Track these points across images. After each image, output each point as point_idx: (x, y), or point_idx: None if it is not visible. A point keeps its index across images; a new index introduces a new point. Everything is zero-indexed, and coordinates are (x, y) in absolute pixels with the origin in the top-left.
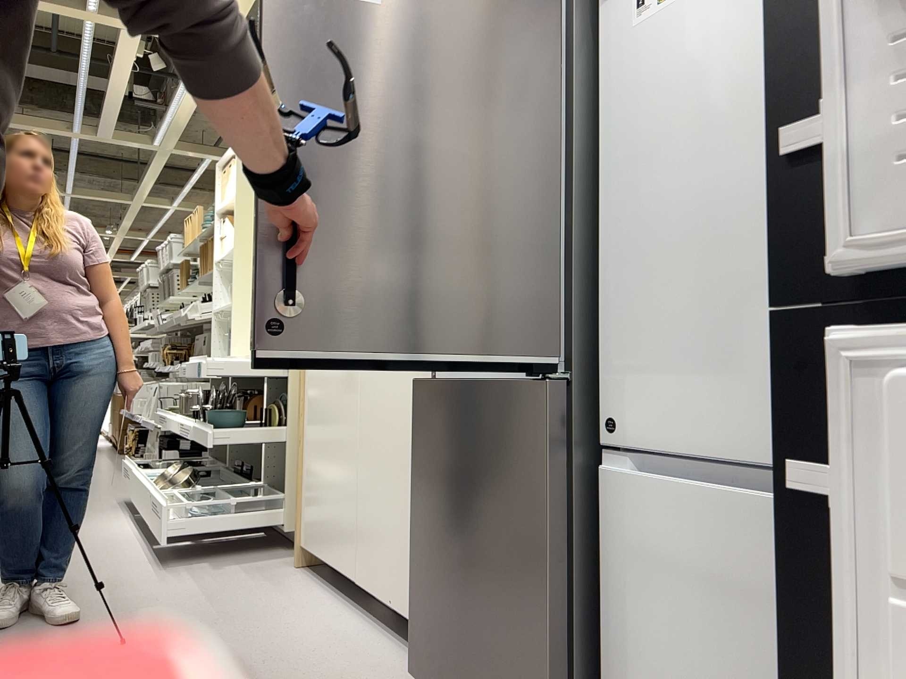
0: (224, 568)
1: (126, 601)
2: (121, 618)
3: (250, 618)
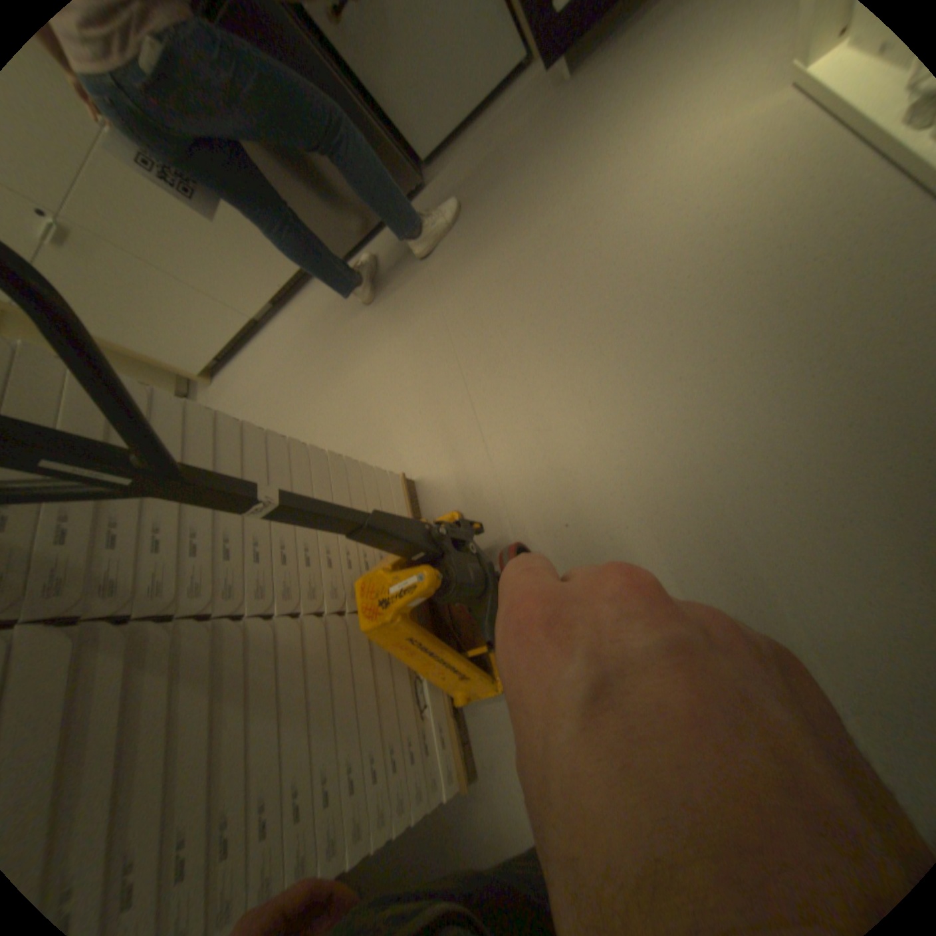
0: None
1: None
2: None
3: (258, 382)
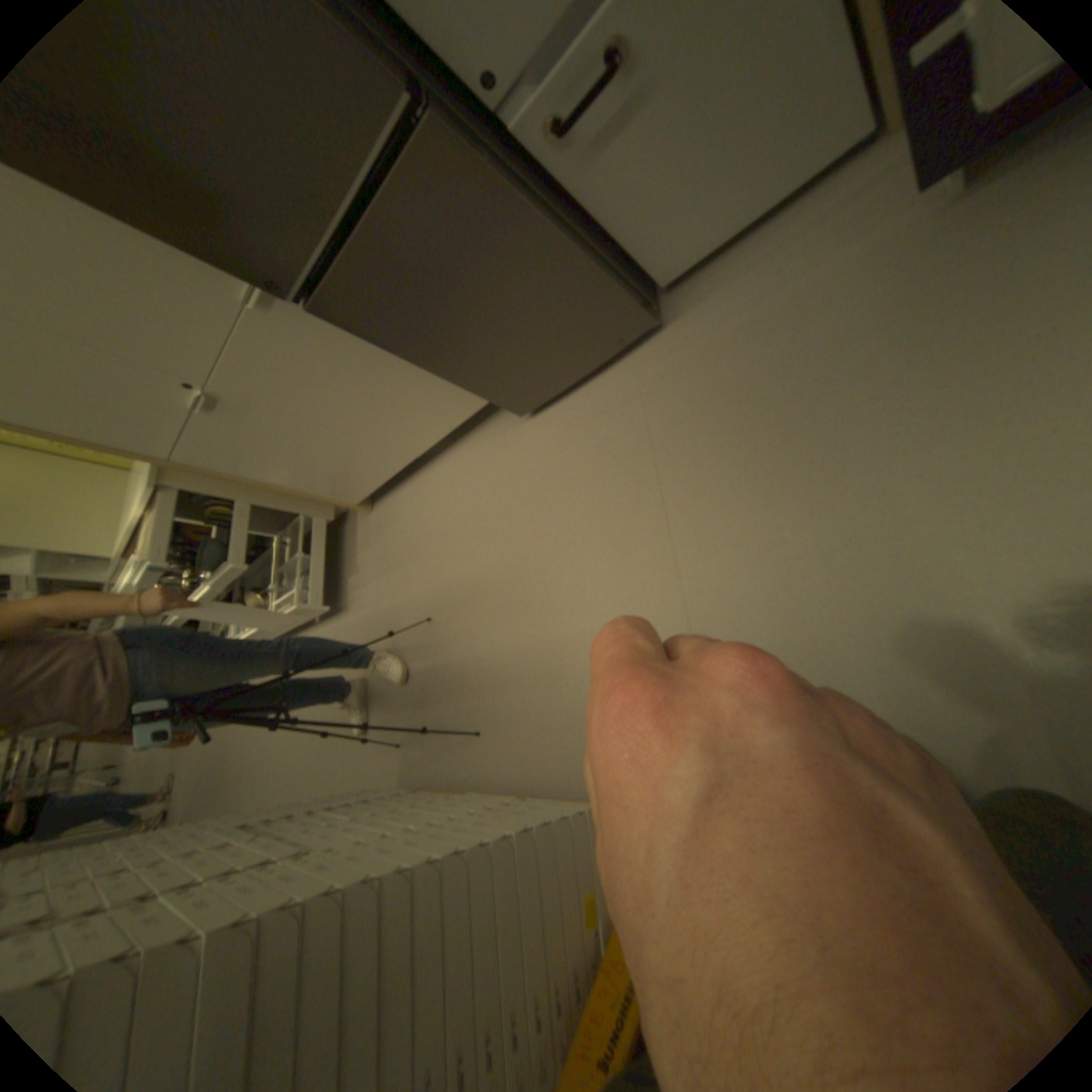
0: (361, 564)
1: (381, 627)
2: (400, 626)
3: (423, 537)
